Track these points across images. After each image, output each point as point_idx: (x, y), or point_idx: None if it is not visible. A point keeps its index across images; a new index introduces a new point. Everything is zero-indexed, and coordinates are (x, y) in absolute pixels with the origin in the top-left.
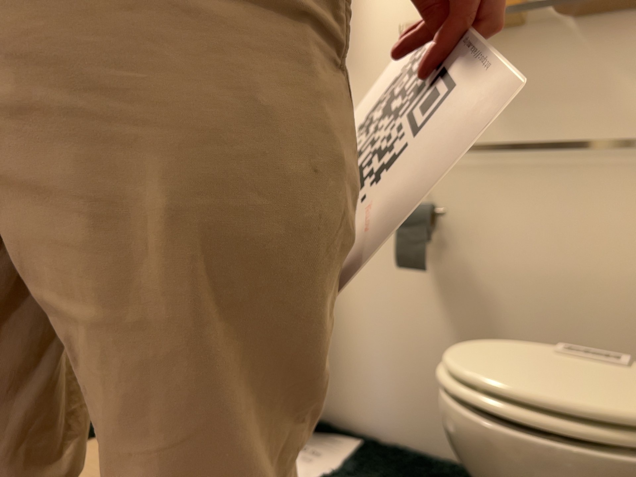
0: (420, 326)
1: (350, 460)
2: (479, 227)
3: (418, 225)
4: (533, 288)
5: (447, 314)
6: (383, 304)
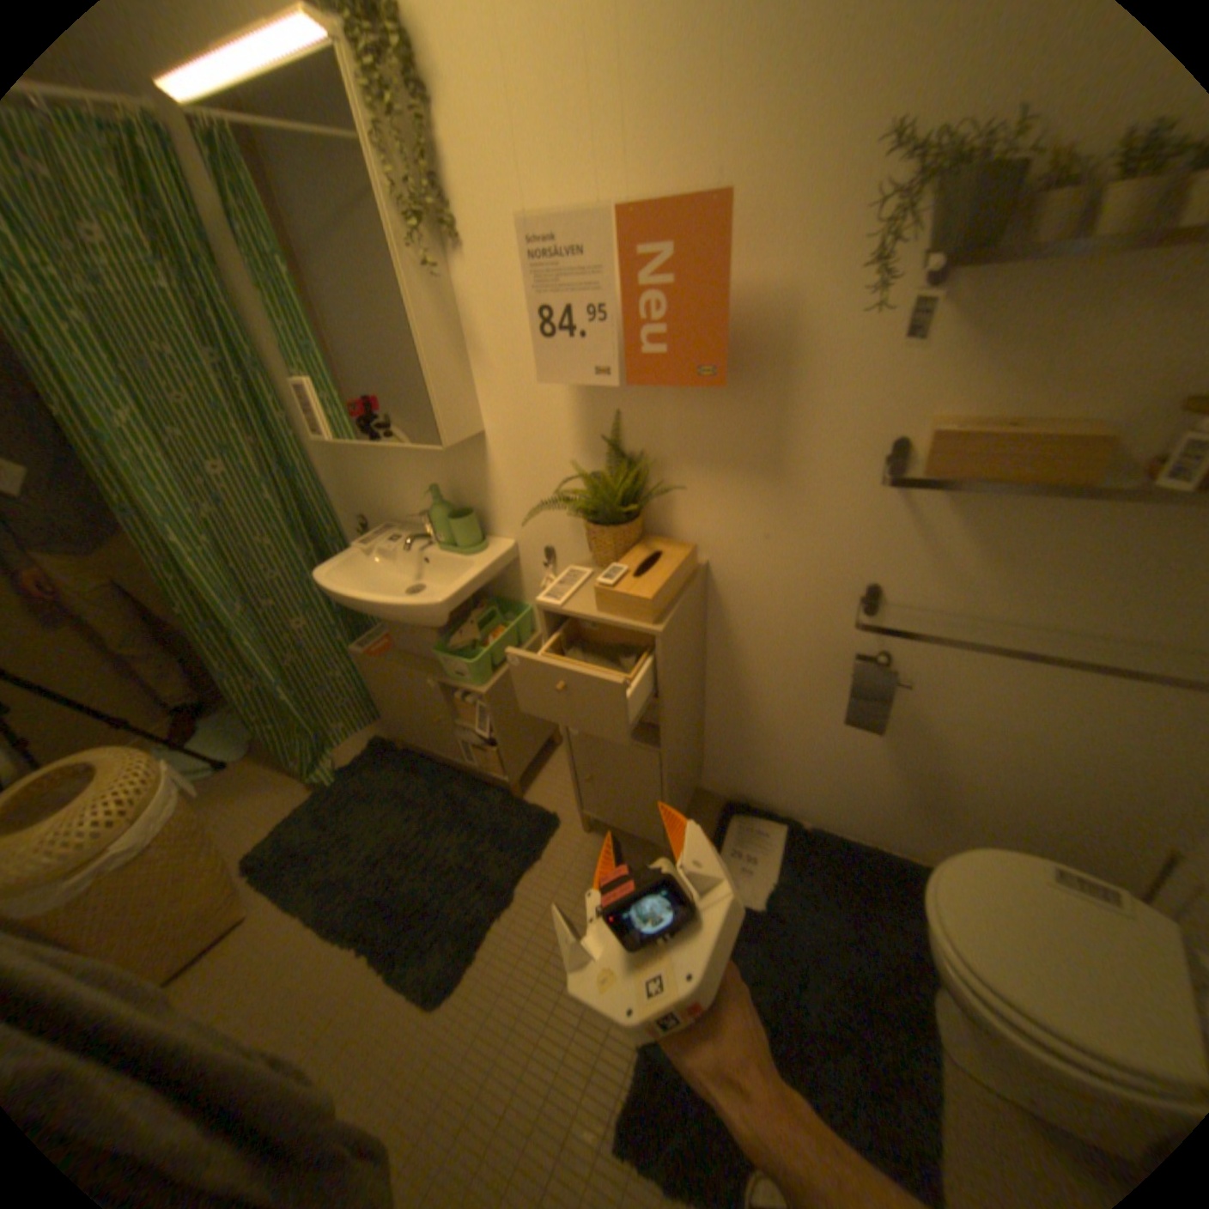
0: (855, 751)
1: (787, 865)
2: (944, 683)
3: (879, 702)
4: (999, 745)
5: (890, 747)
6: (811, 727)
